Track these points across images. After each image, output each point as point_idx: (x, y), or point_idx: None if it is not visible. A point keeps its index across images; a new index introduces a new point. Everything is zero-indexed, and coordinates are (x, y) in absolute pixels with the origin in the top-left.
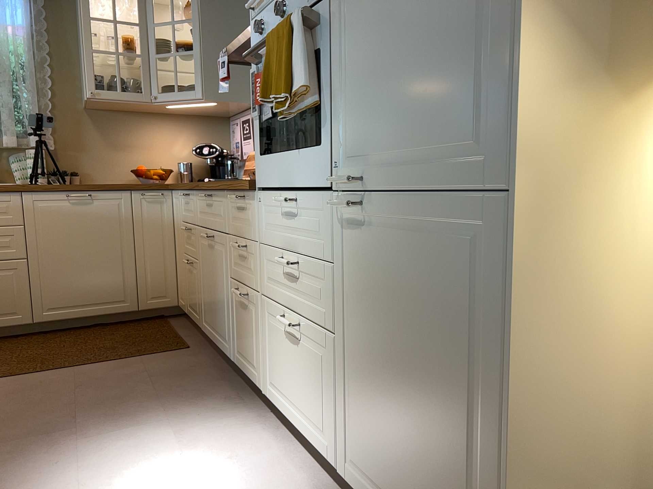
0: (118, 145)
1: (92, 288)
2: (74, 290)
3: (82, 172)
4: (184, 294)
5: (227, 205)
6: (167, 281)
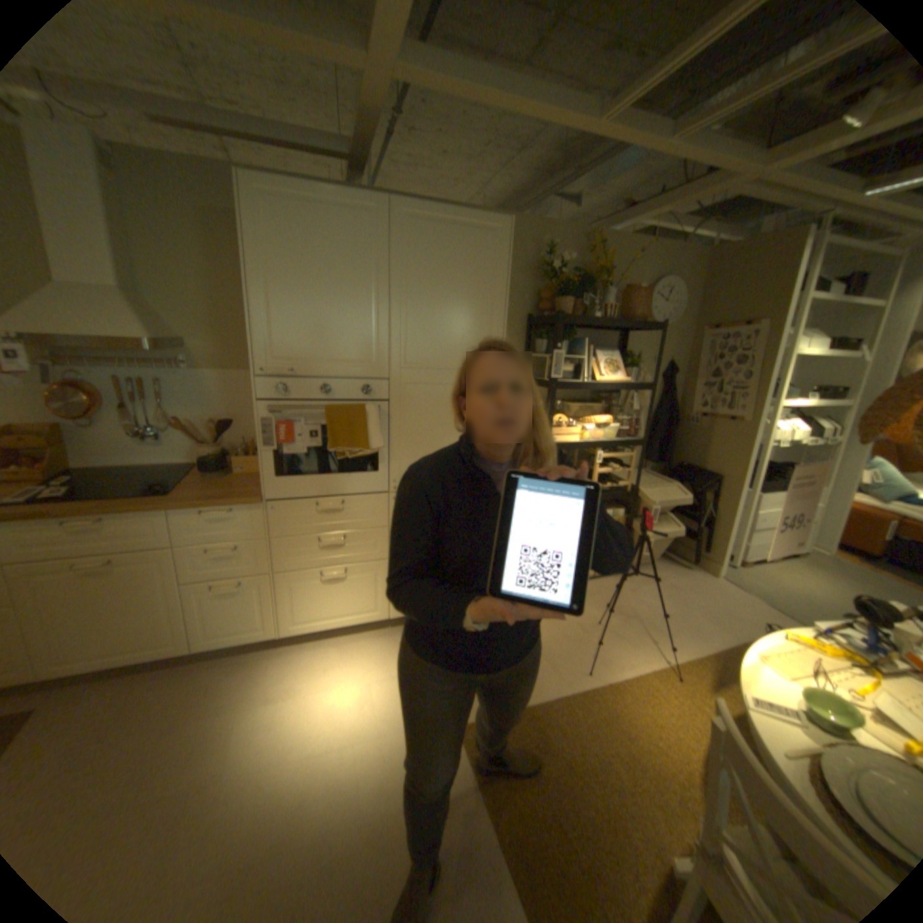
0: None
1: None
2: None
3: None
4: None
5: (166, 524)
6: None
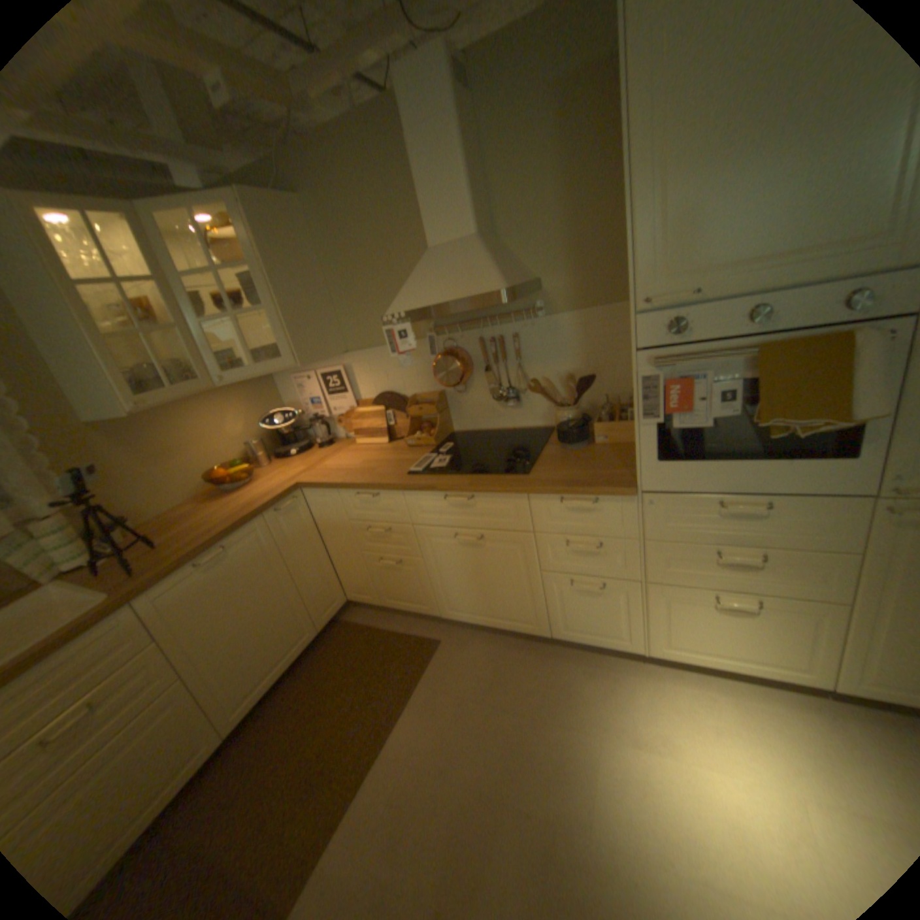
0: (157, 454)
1: (269, 649)
2: (252, 667)
3: (124, 513)
4: (371, 589)
5: (529, 506)
6: (331, 584)
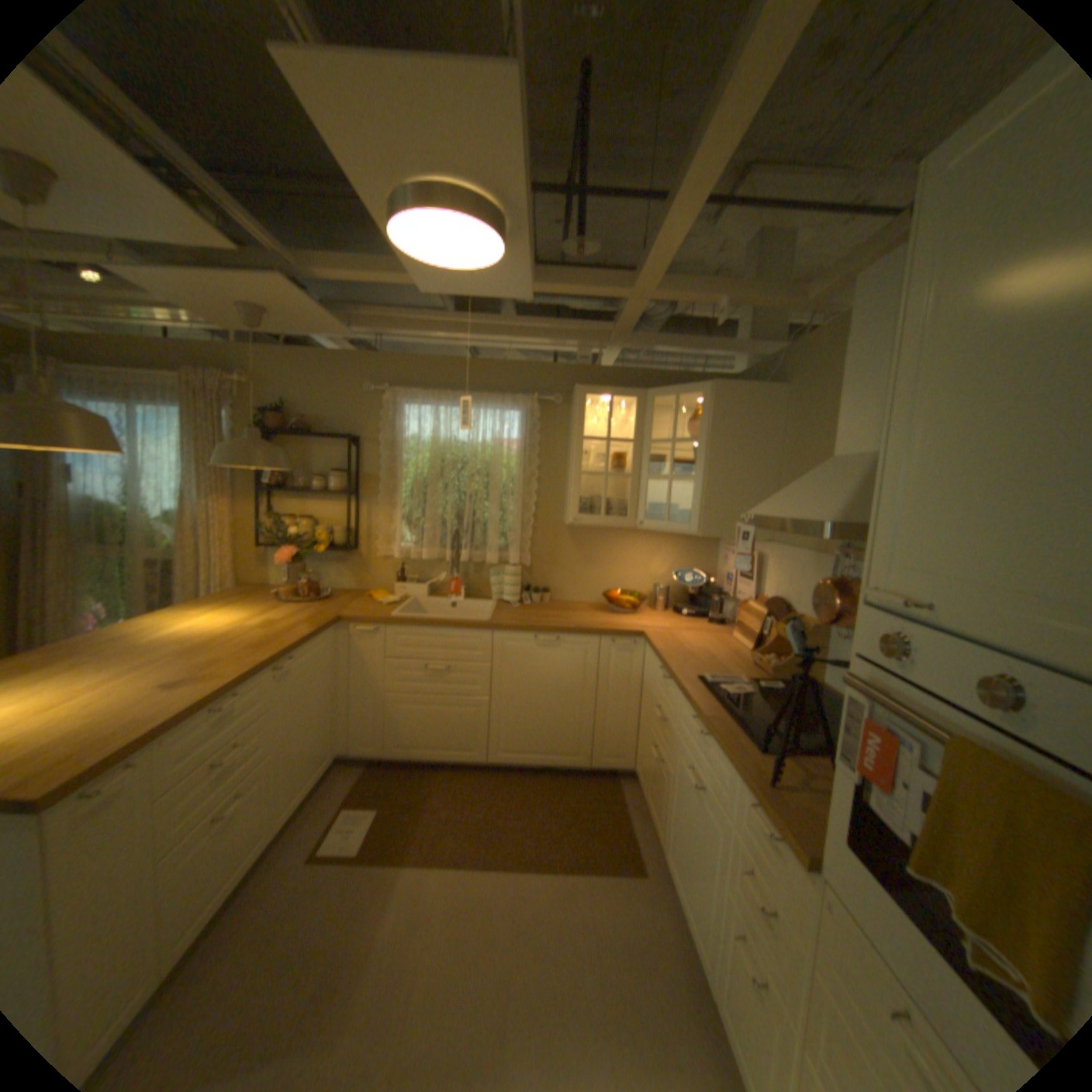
0: (593, 560)
1: (547, 737)
2: (530, 736)
3: (554, 587)
4: (646, 774)
5: (739, 790)
6: (628, 741)
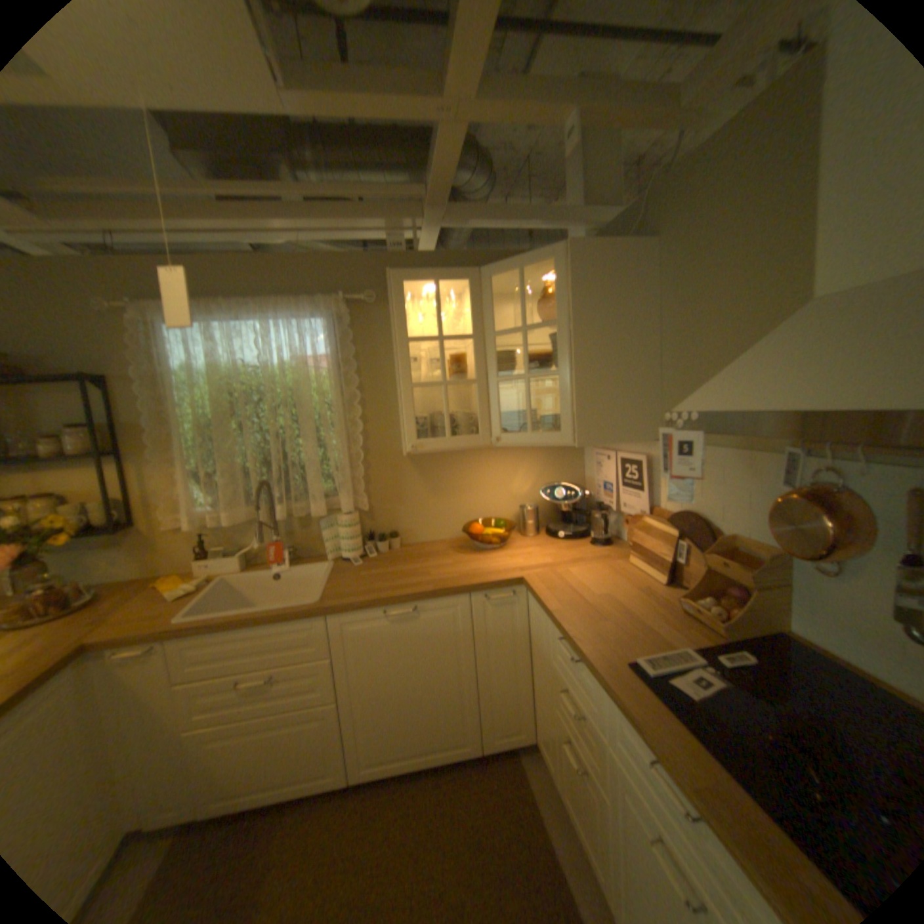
0: (444, 490)
1: (422, 734)
2: (399, 739)
3: (403, 529)
4: (556, 764)
5: None
6: (522, 713)
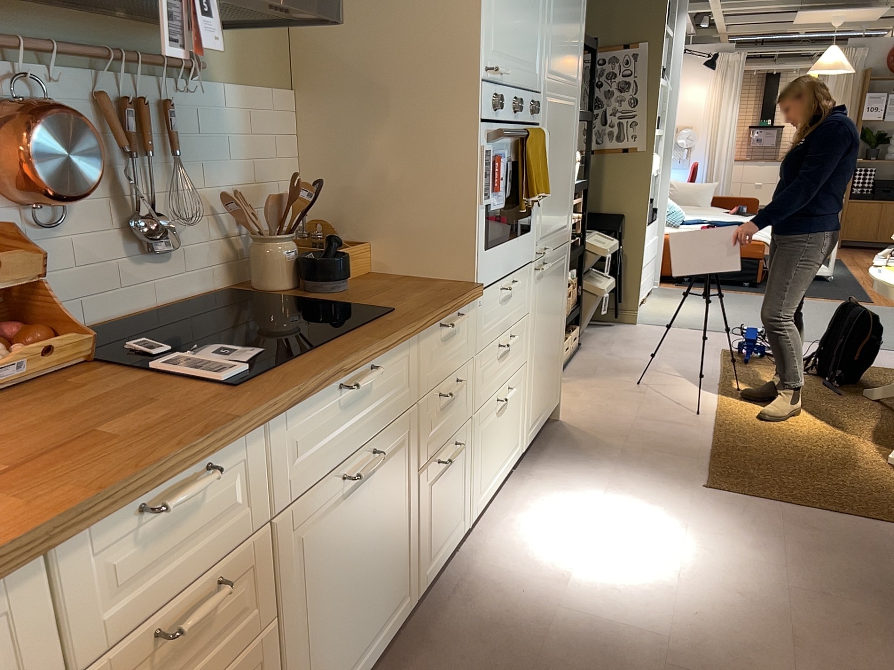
0: None
1: None
2: None
3: None
4: None
5: (417, 355)
6: None
